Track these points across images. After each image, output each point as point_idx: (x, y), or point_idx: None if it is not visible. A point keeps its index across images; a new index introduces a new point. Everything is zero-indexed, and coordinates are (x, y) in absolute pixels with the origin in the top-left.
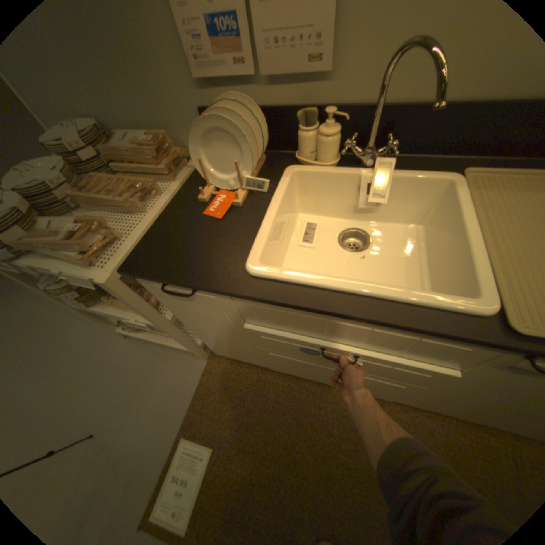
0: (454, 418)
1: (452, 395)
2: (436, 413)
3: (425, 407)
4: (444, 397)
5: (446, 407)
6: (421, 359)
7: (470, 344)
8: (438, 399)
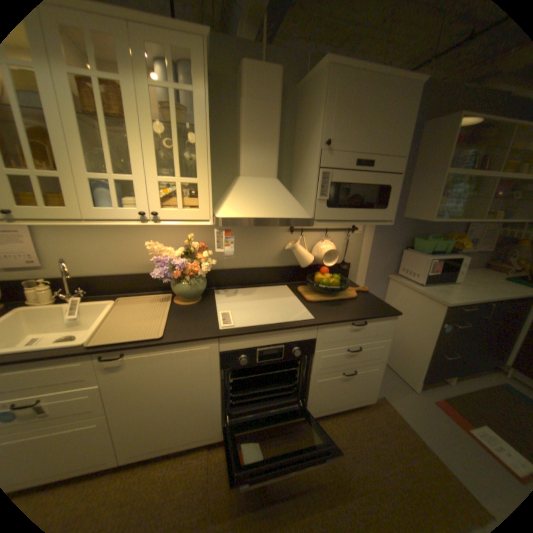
0: (164, 454)
1: (121, 416)
2: (151, 457)
3: (136, 452)
4: (123, 423)
5: (140, 439)
6: (72, 386)
7: (74, 360)
8: (124, 429)
